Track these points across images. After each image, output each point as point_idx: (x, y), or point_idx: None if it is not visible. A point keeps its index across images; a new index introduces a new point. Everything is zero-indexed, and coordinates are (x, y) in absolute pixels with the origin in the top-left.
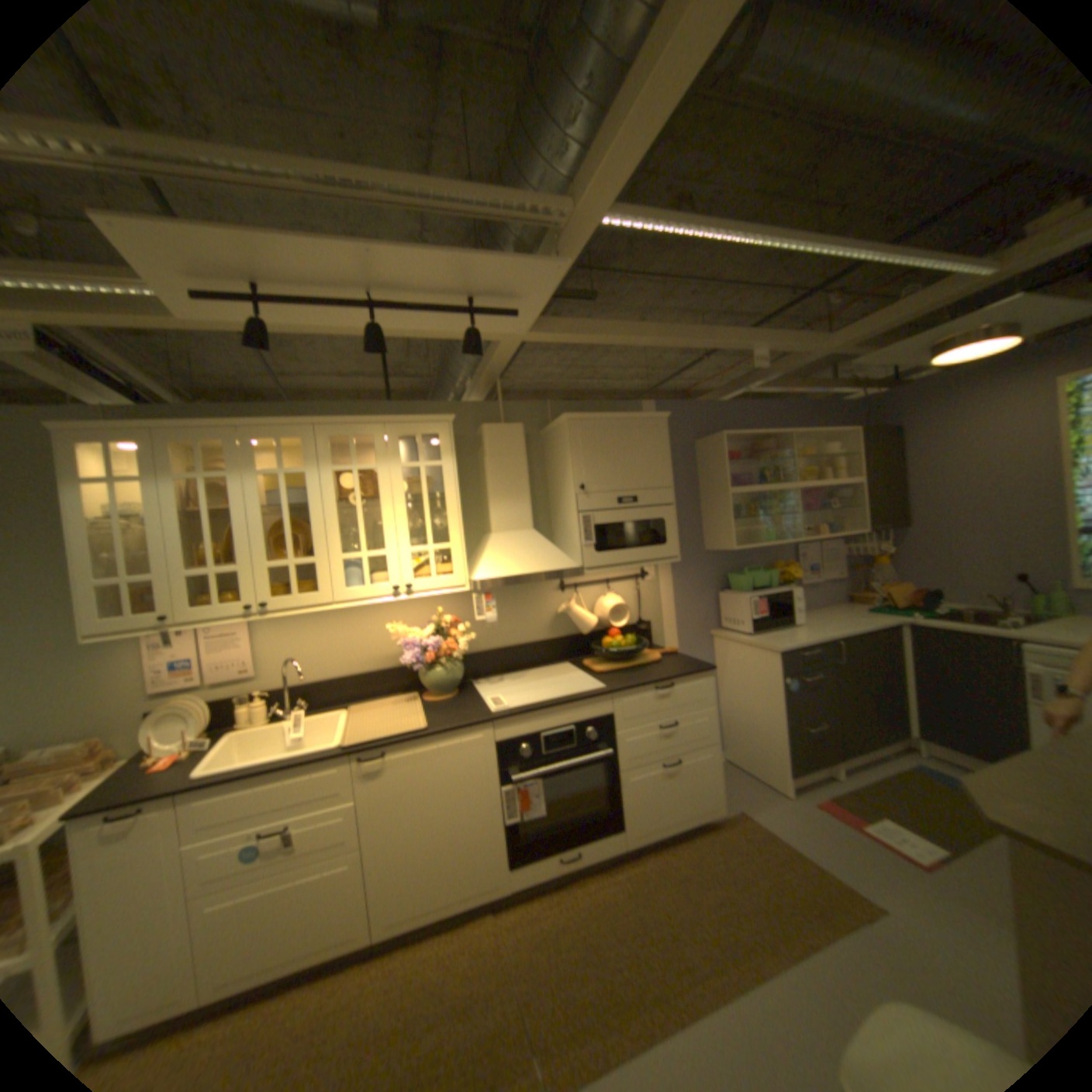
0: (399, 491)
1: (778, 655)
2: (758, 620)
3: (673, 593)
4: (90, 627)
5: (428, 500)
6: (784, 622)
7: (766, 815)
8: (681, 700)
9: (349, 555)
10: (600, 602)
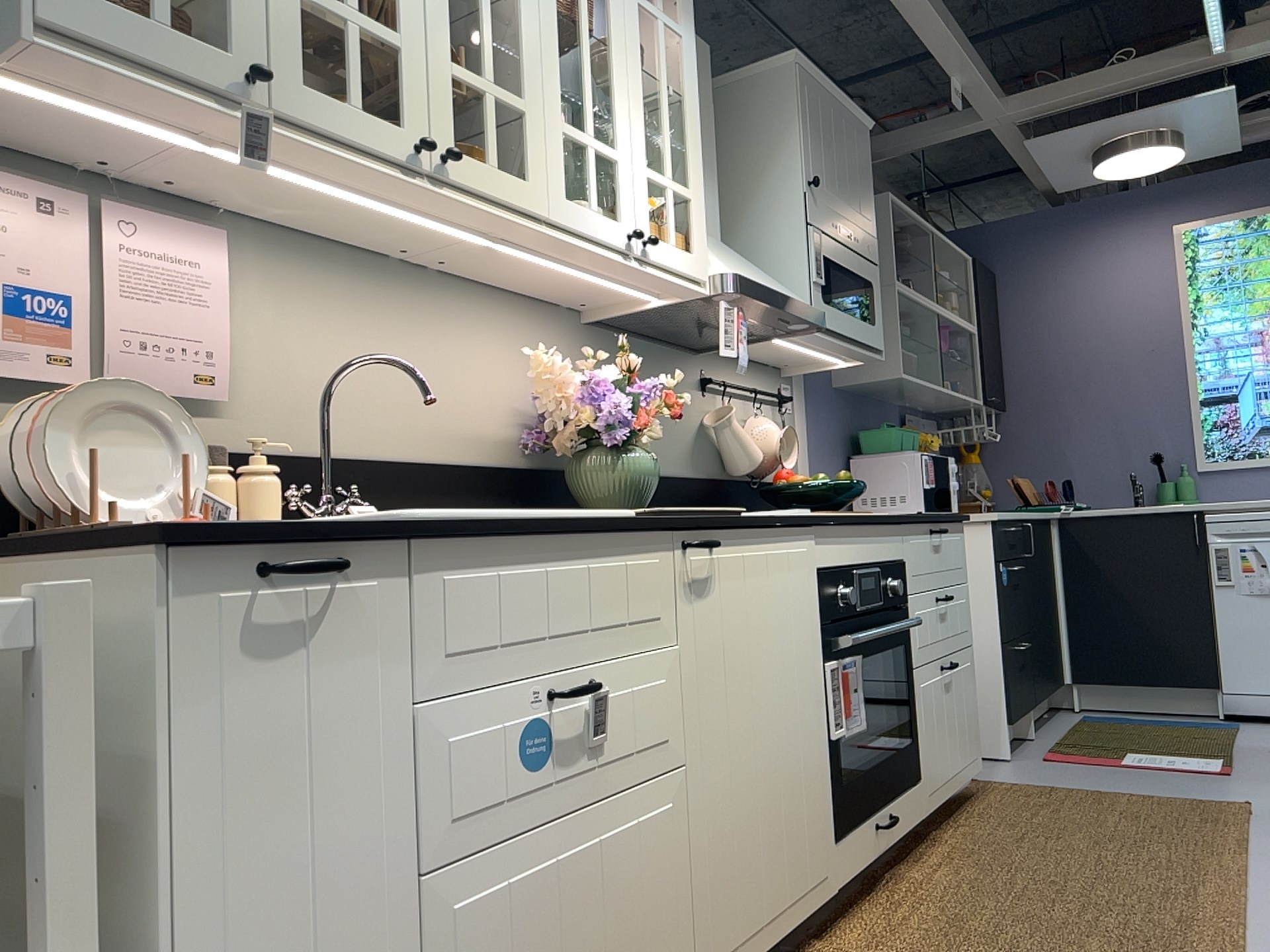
0: (636, 48)
1: (988, 527)
2: (931, 490)
3: (811, 445)
4: (57, 4)
5: (667, 90)
6: (946, 504)
7: (1002, 774)
8: (949, 560)
9: (572, 129)
10: (757, 425)
